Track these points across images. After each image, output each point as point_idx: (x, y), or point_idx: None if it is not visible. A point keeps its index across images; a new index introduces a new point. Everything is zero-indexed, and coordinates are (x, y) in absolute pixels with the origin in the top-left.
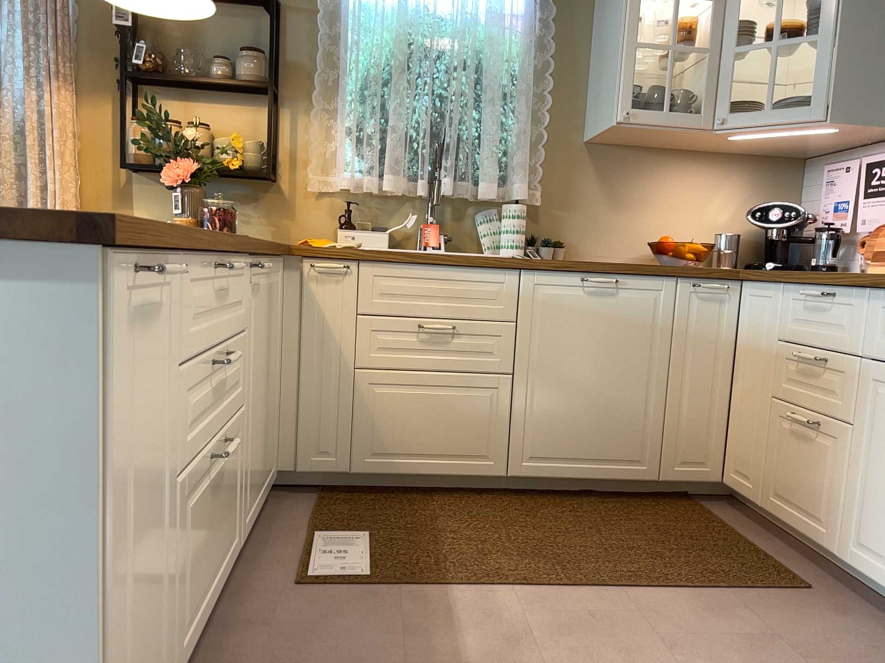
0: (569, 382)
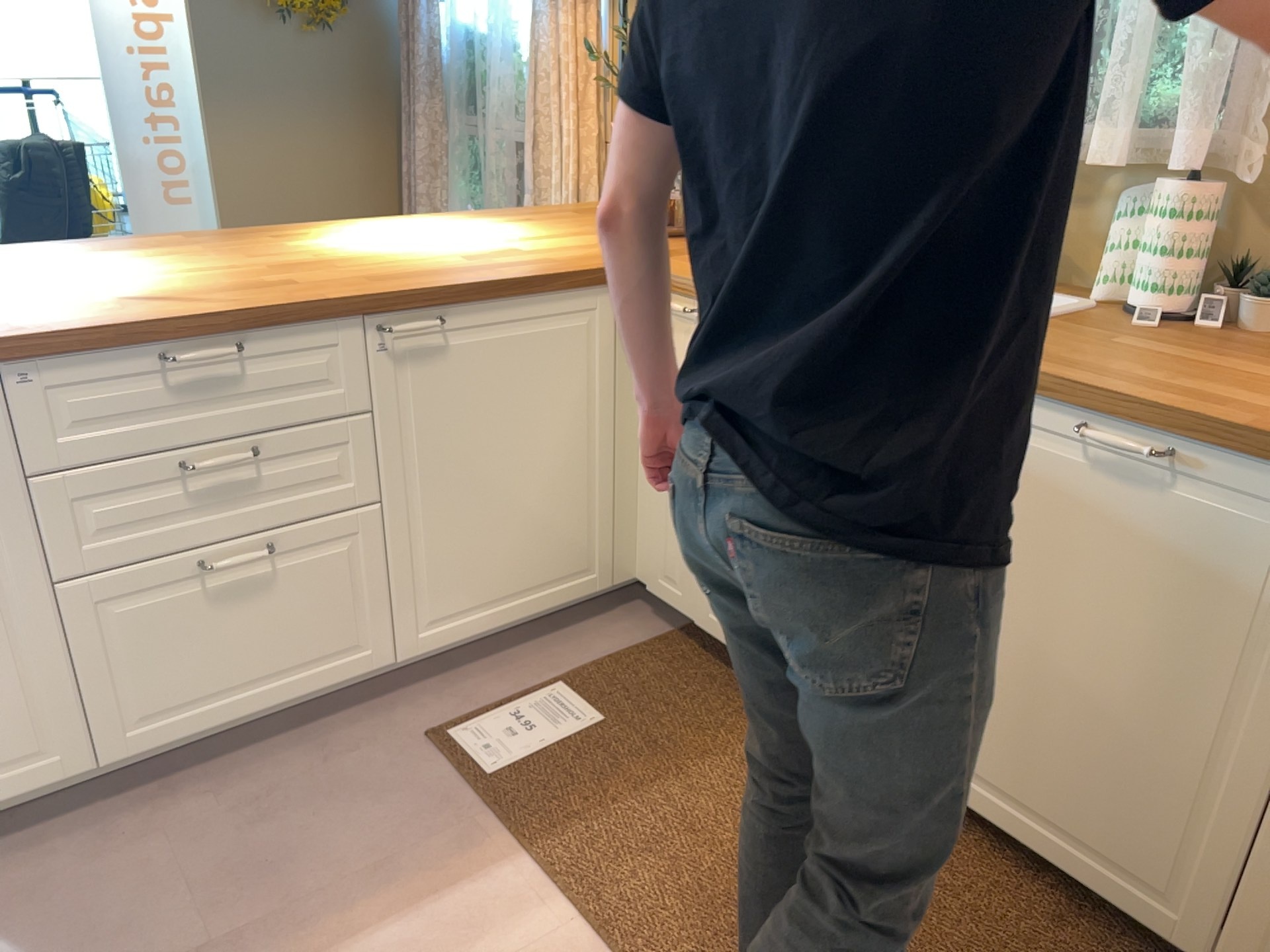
0: (1022, 643)
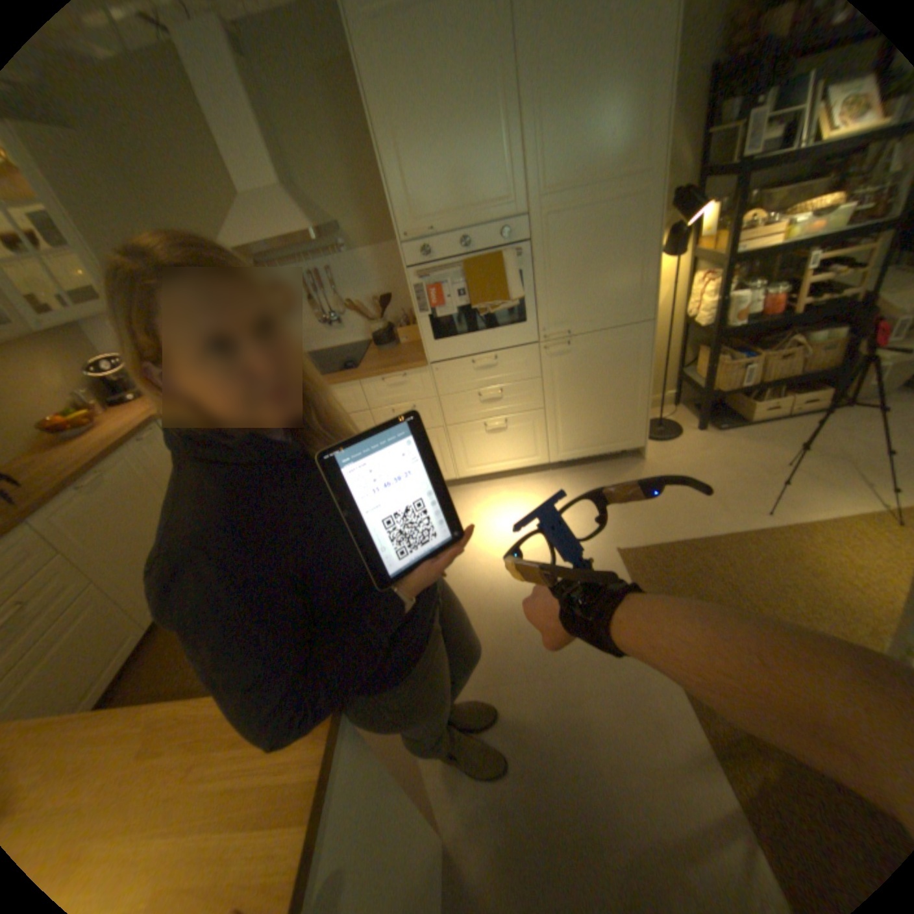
0: (125, 552)
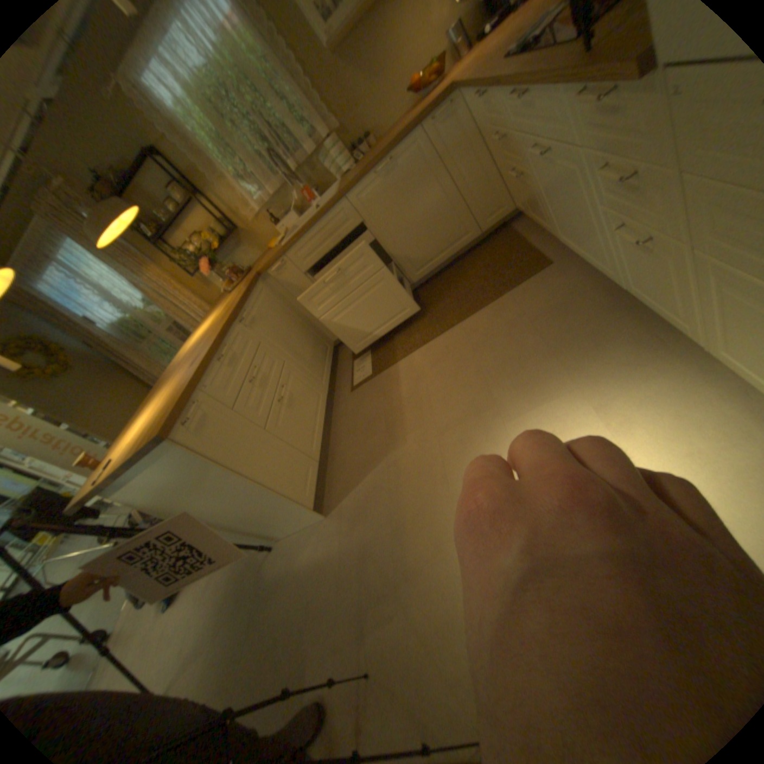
0: (408, 225)
